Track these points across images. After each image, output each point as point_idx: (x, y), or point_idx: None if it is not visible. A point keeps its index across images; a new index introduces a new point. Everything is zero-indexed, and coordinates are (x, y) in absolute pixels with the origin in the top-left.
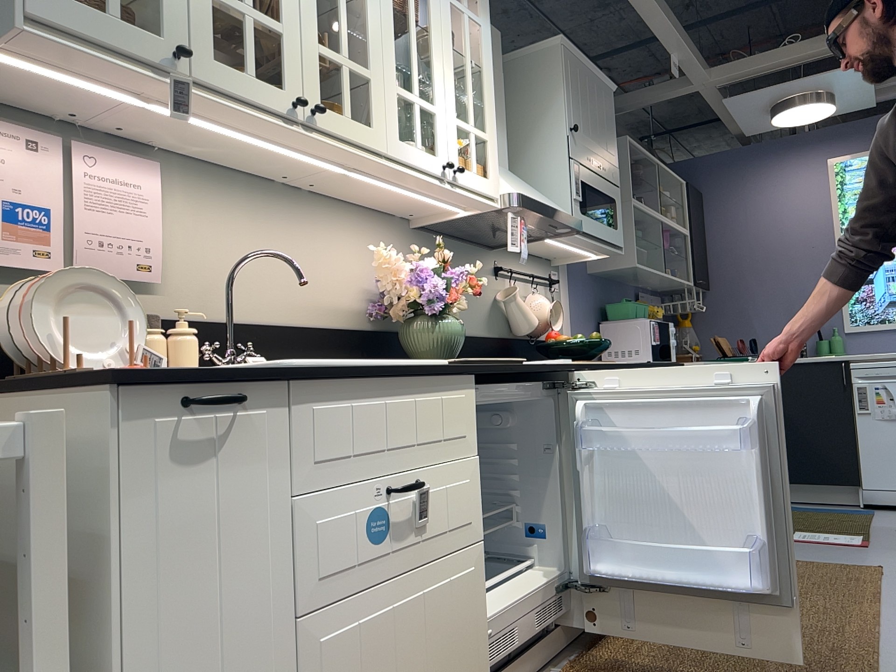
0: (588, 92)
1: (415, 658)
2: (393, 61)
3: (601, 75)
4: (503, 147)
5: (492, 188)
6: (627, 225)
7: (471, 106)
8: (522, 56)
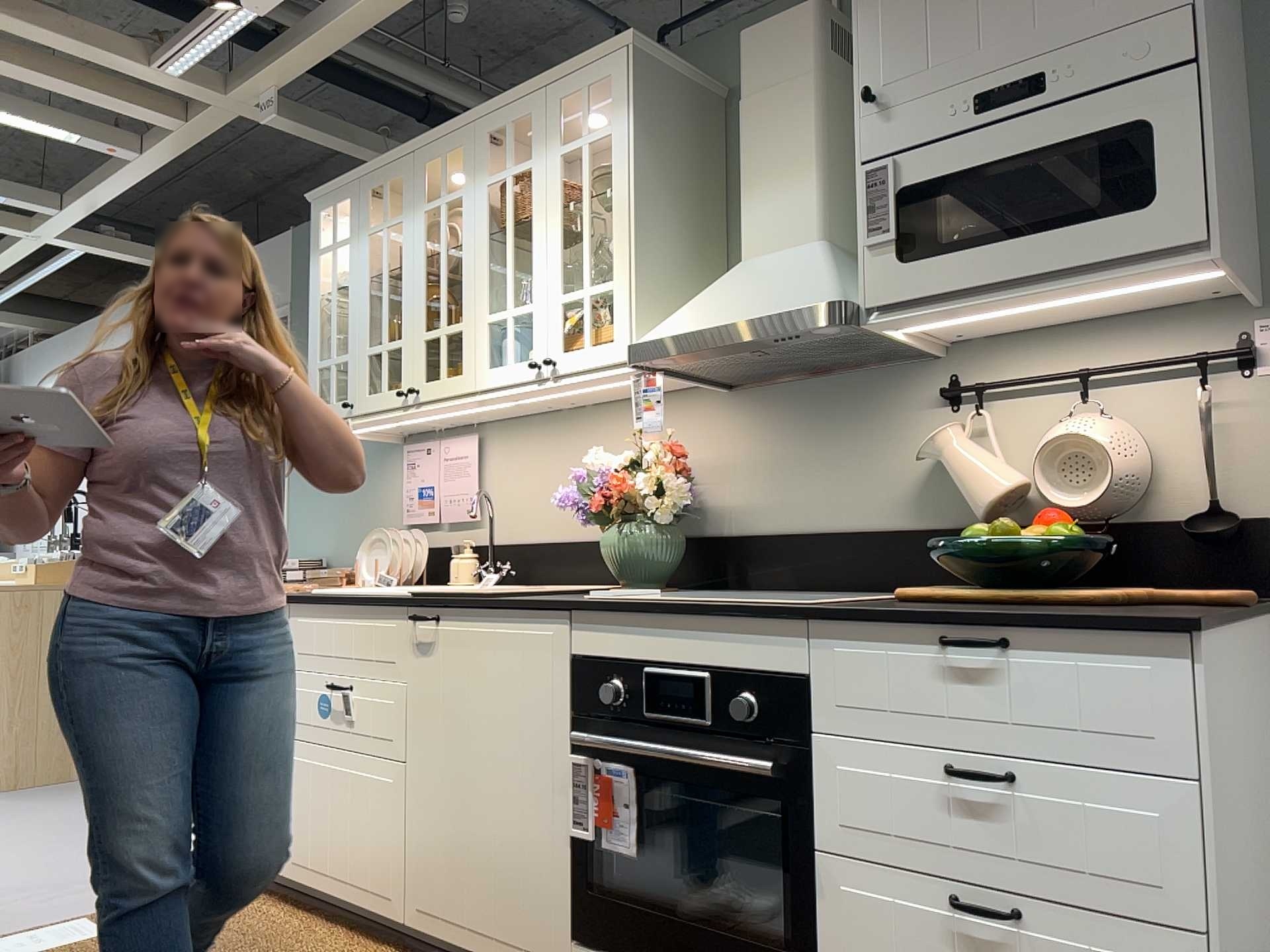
0: None
1: (342, 814)
2: (483, 293)
3: None
4: (795, 211)
5: (612, 351)
6: None
7: (584, 262)
8: None
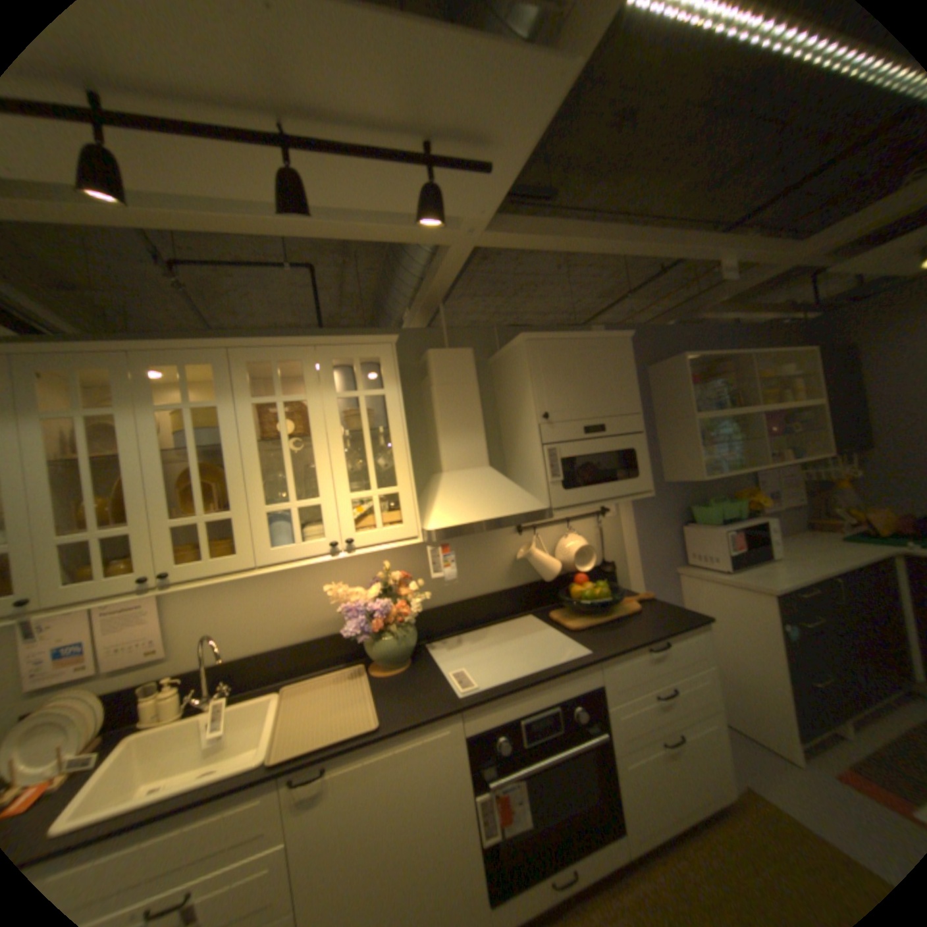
0: (574, 363)
1: None
2: (261, 489)
3: (601, 334)
4: (476, 450)
5: (406, 532)
6: (693, 440)
7: (373, 474)
8: (506, 351)
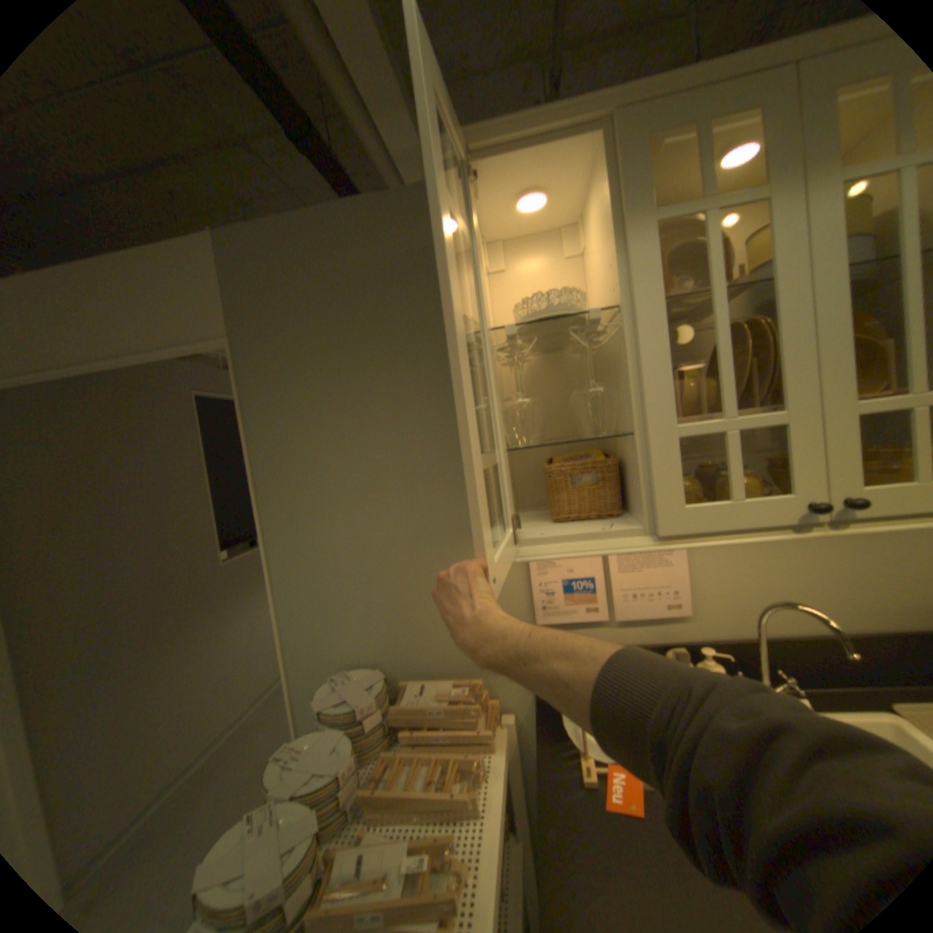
0: None
1: None
2: None
3: None
4: None
5: None
6: None
7: None
8: None
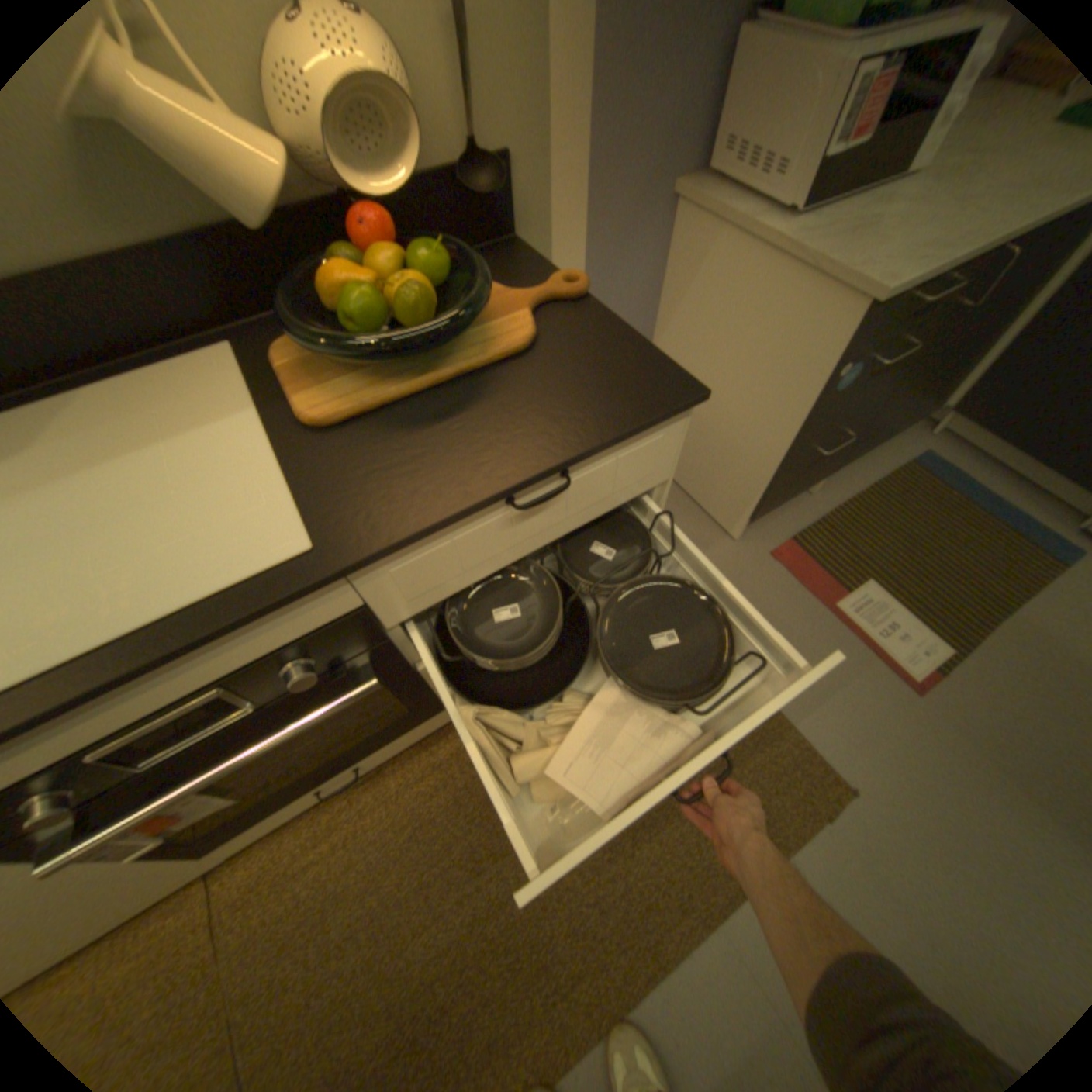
0: None
1: None
2: None
3: None
4: None
5: None
6: None
7: None
8: None
